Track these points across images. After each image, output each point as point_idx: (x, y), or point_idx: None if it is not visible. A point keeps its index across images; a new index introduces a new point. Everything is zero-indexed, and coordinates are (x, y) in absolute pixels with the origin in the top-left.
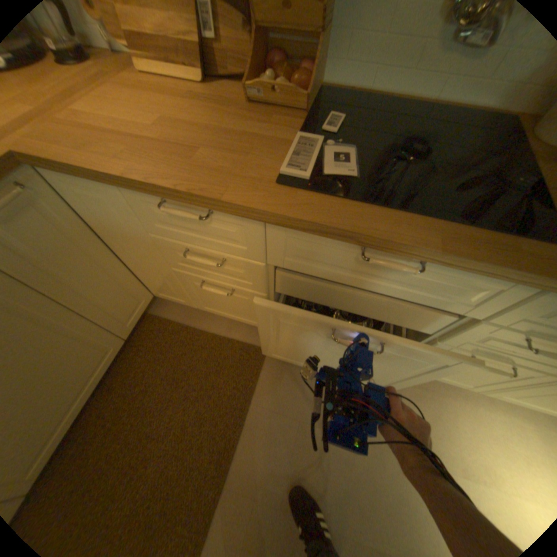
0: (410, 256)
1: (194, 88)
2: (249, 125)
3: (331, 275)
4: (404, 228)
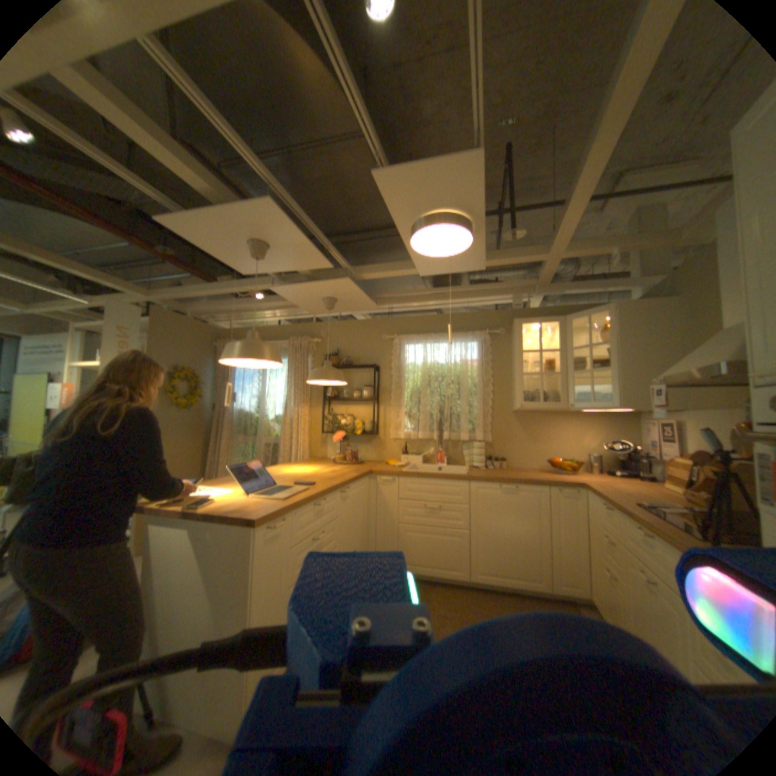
0: (650, 535)
1: (675, 496)
2: (667, 503)
3: (638, 555)
4: (648, 519)
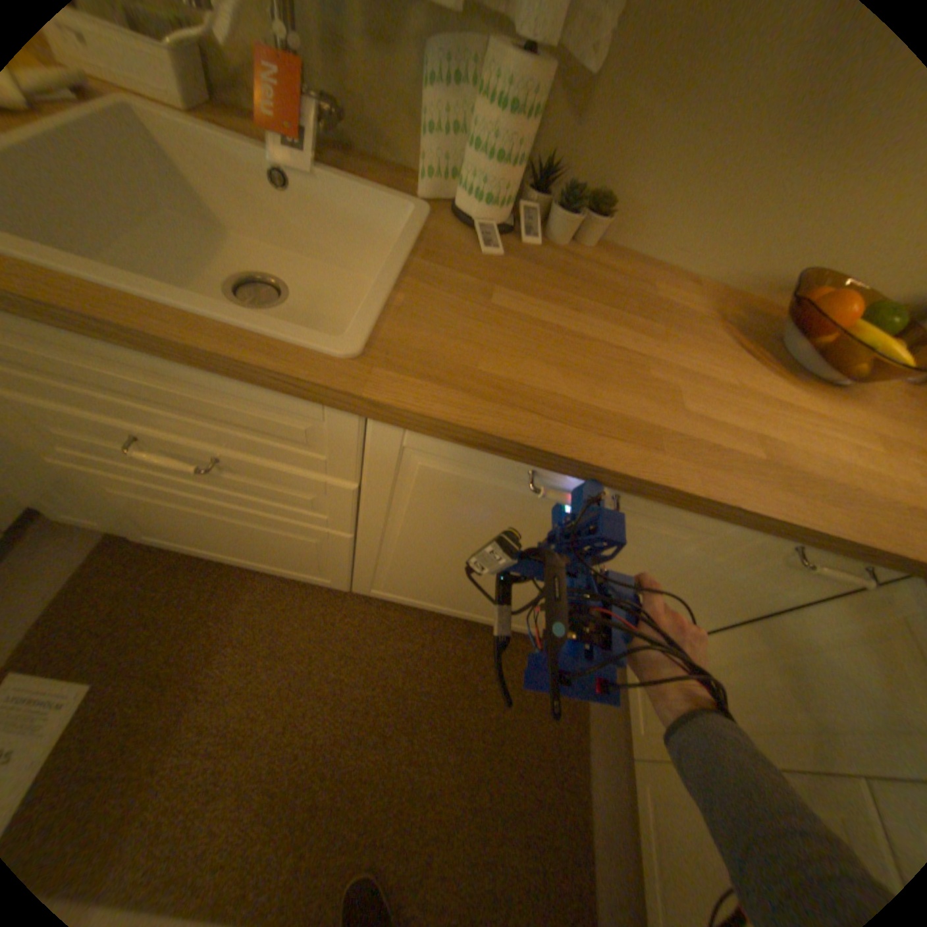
0: None
1: None
2: None
3: None
4: None
